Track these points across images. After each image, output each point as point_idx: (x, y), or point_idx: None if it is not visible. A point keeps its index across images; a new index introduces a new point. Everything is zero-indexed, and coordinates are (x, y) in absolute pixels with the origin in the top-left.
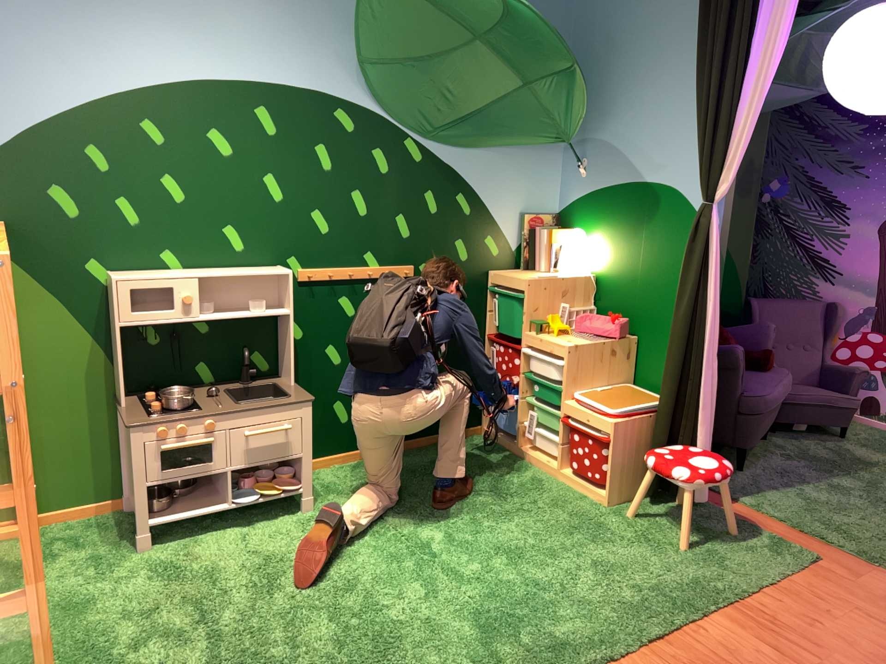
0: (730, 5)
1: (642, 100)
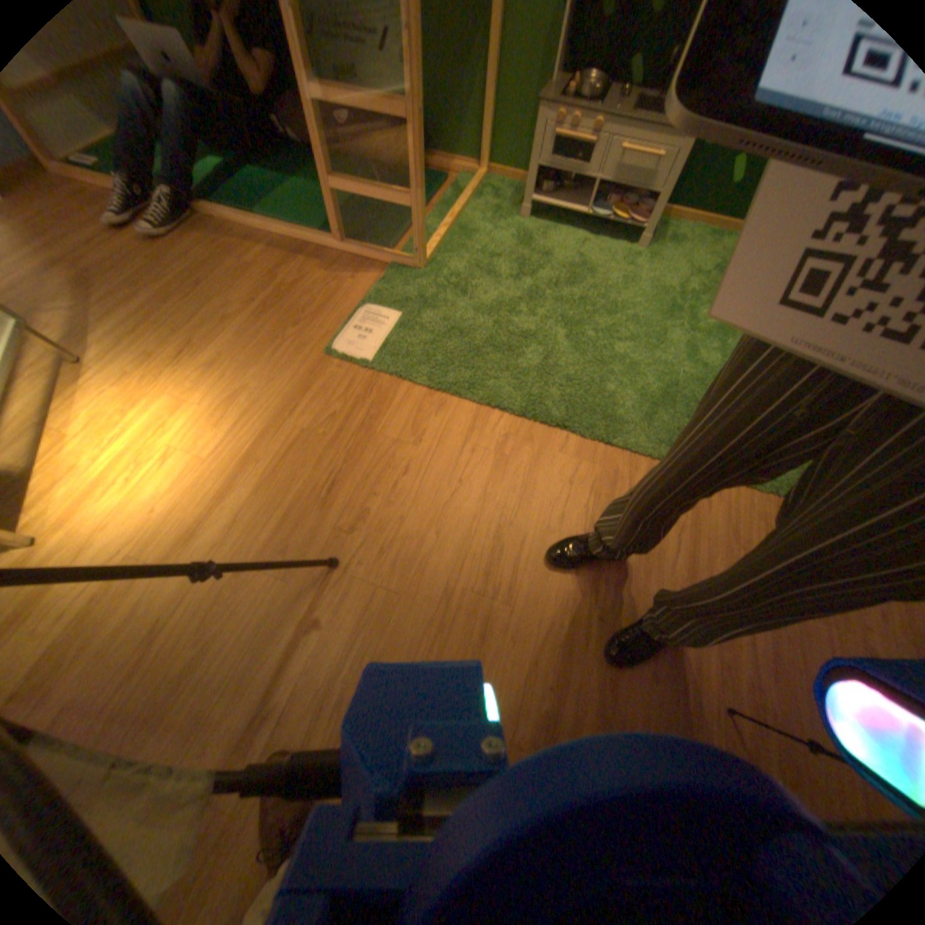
0: None
1: None
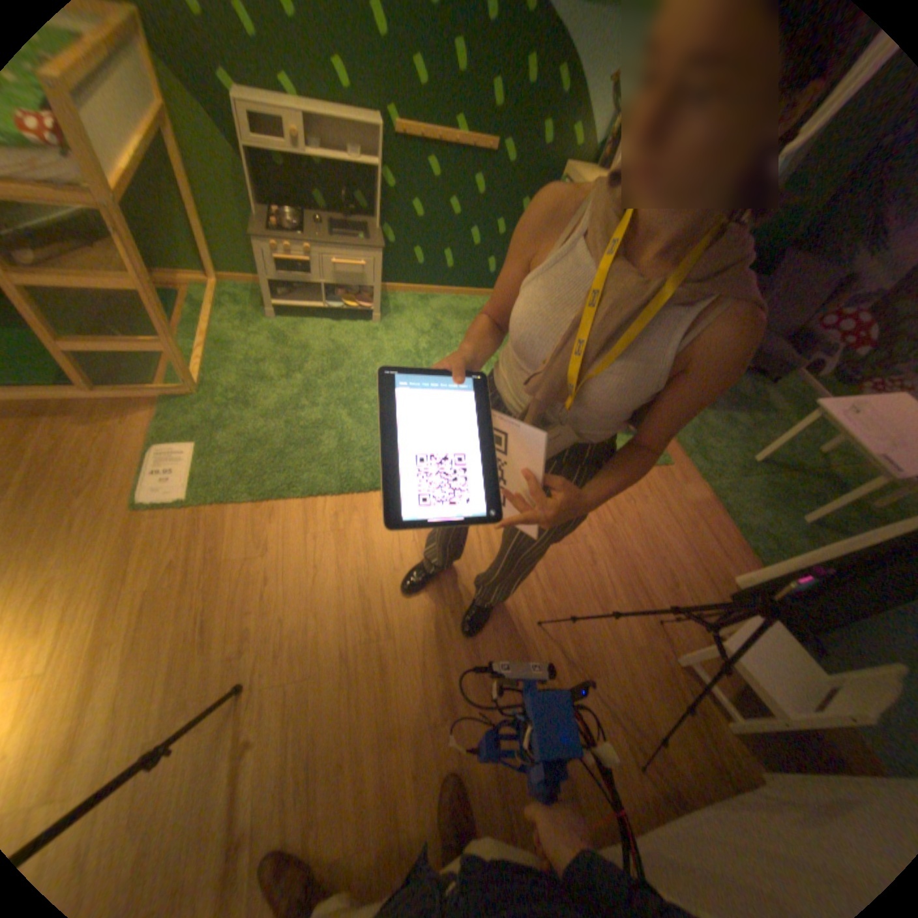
0: None
1: None
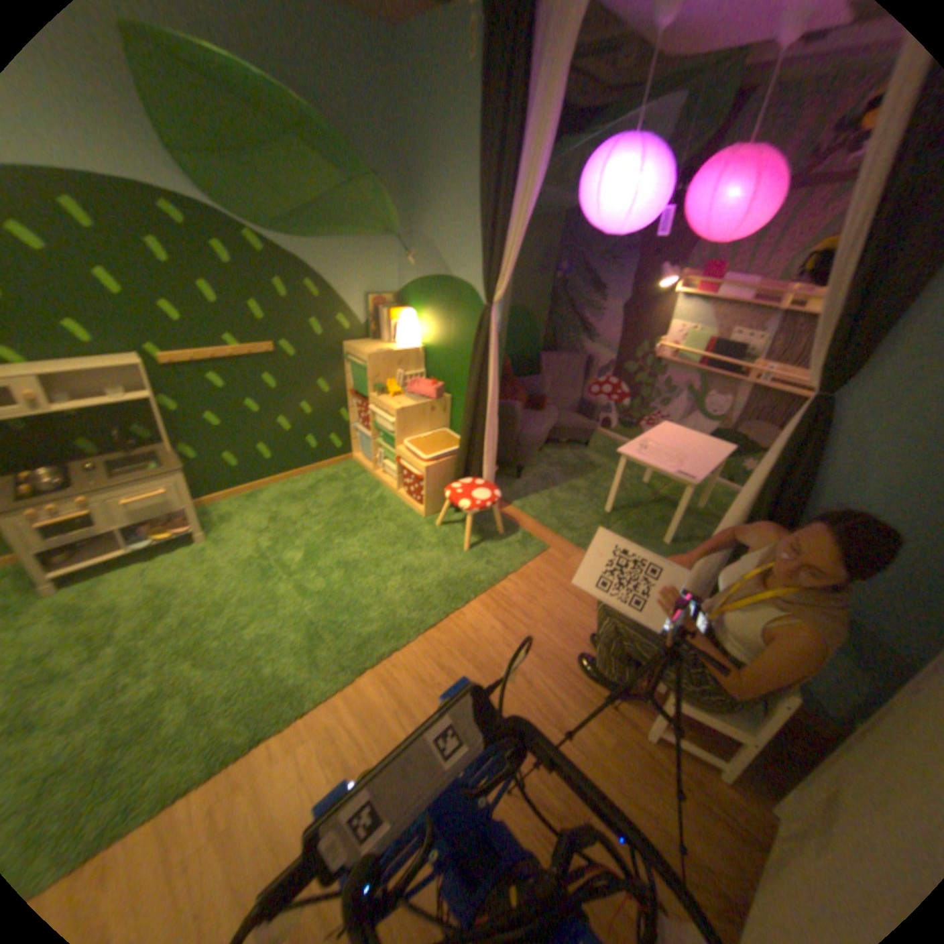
0: (510, 114)
1: (452, 200)
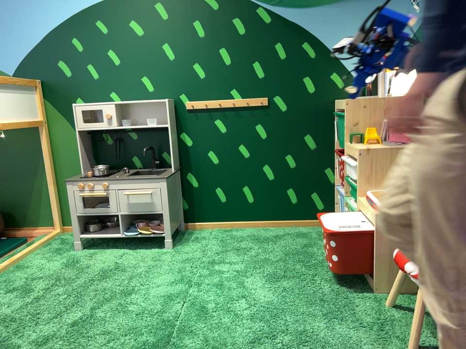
0: None
1: None
